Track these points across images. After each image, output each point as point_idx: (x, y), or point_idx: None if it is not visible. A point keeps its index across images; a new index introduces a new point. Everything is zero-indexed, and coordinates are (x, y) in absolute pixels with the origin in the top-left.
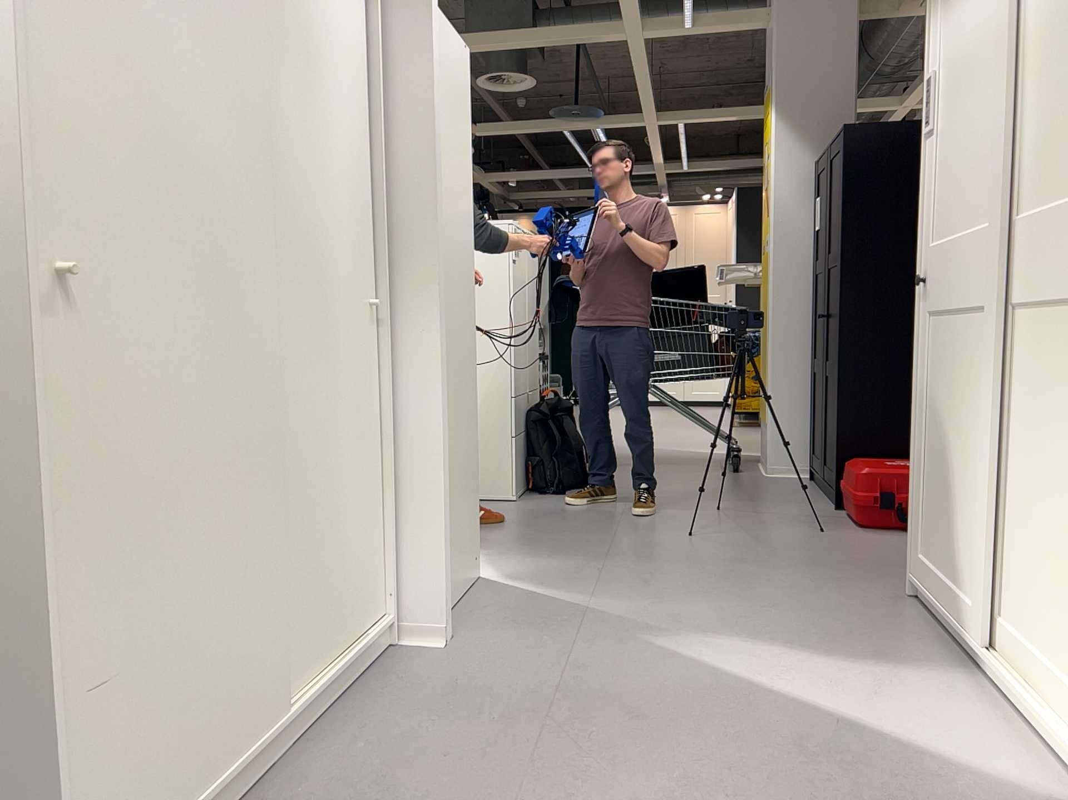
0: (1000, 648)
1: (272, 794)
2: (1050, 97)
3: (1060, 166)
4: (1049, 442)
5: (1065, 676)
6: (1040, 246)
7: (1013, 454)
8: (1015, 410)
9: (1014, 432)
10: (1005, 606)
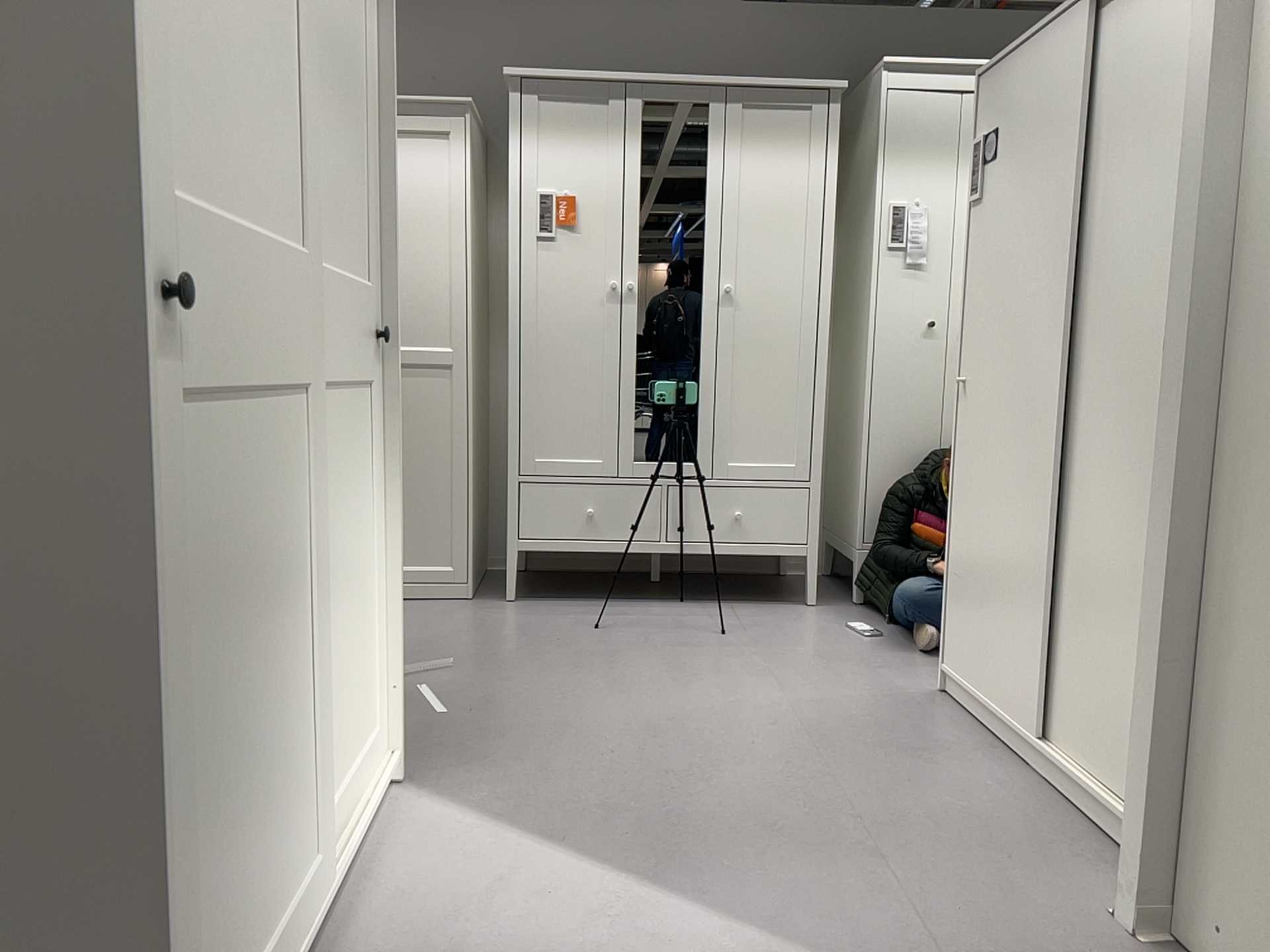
0: (325, 857)
1: (995, 756)
2: (323, 137)
3: (334, 234)
4: (341, 545)
5: (363, 749)
6: (330, 320)
7: (314, 595)
8: (312, 535)
9: (313, 565)
10: (320, 800)
